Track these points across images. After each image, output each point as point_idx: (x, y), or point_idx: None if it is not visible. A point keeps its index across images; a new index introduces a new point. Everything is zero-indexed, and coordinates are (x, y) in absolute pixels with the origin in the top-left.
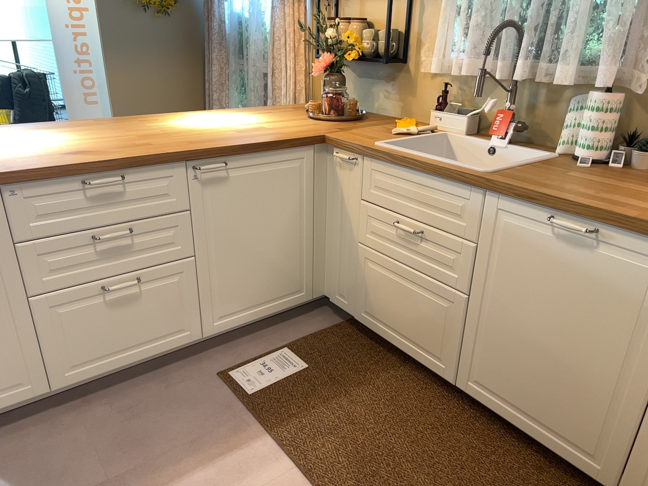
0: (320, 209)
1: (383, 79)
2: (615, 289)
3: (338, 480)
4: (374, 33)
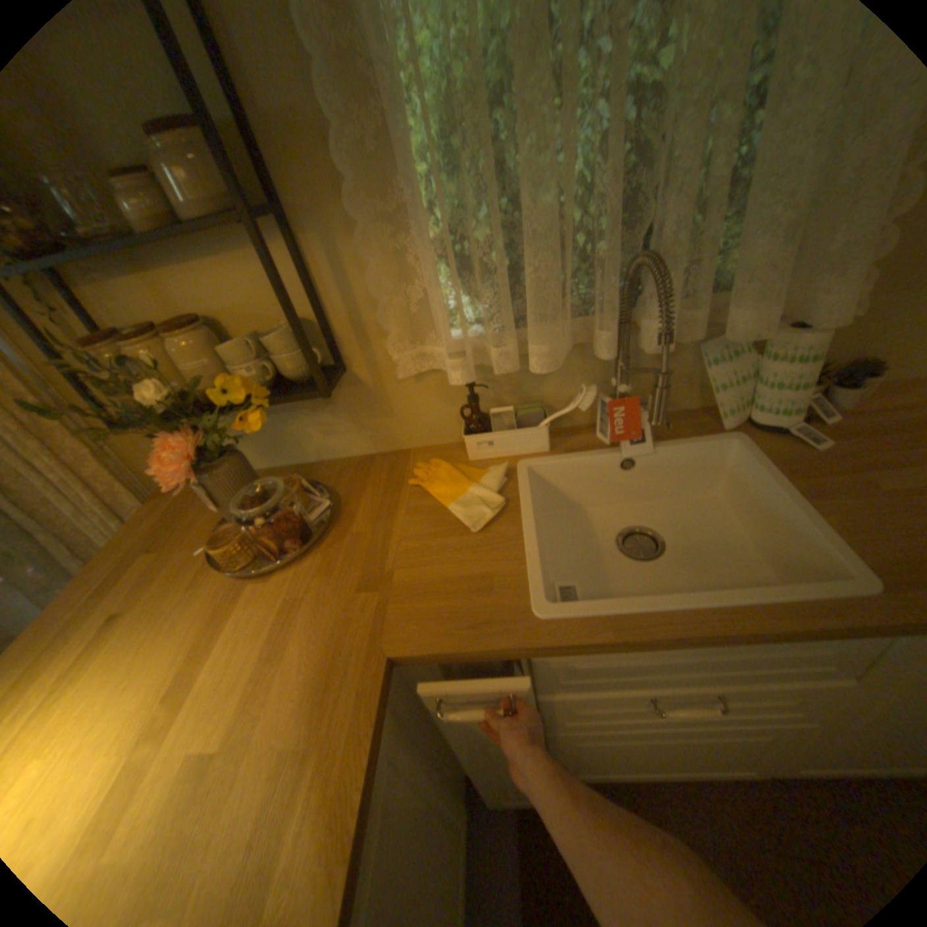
0: (426, 729)
1: (306, 405)
2: None
3: None
4: (254, 339)
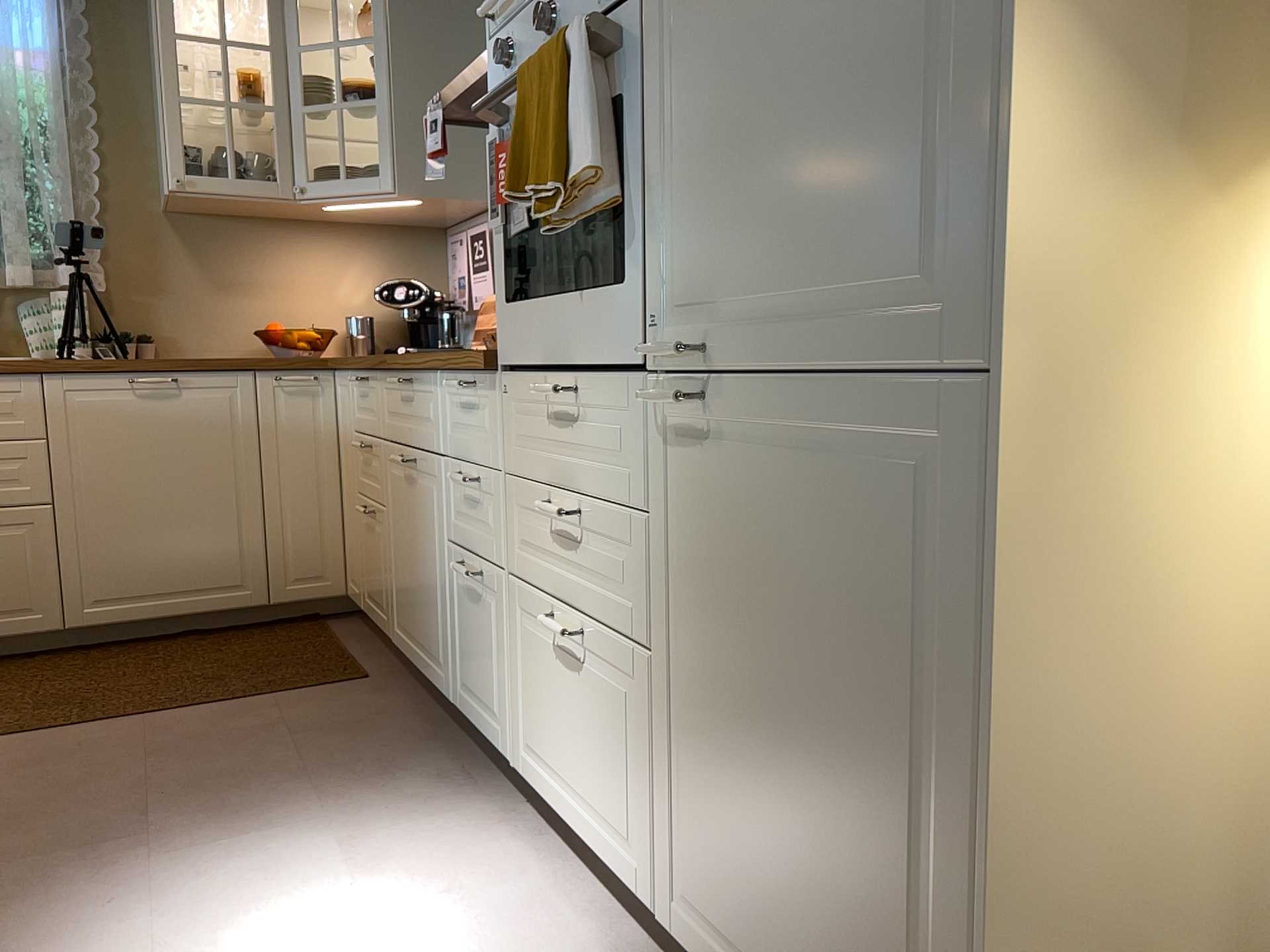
0: None
1: None
2: (206, 423)
3: (59, 718)
4: None
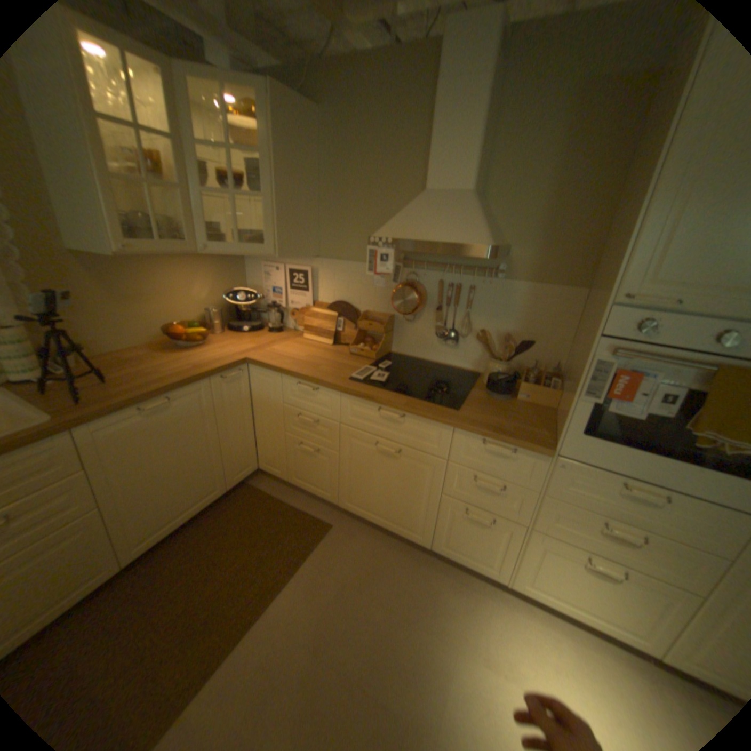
0: None
1: None
2: (188, 417)
3: (212, 648)
4: None
